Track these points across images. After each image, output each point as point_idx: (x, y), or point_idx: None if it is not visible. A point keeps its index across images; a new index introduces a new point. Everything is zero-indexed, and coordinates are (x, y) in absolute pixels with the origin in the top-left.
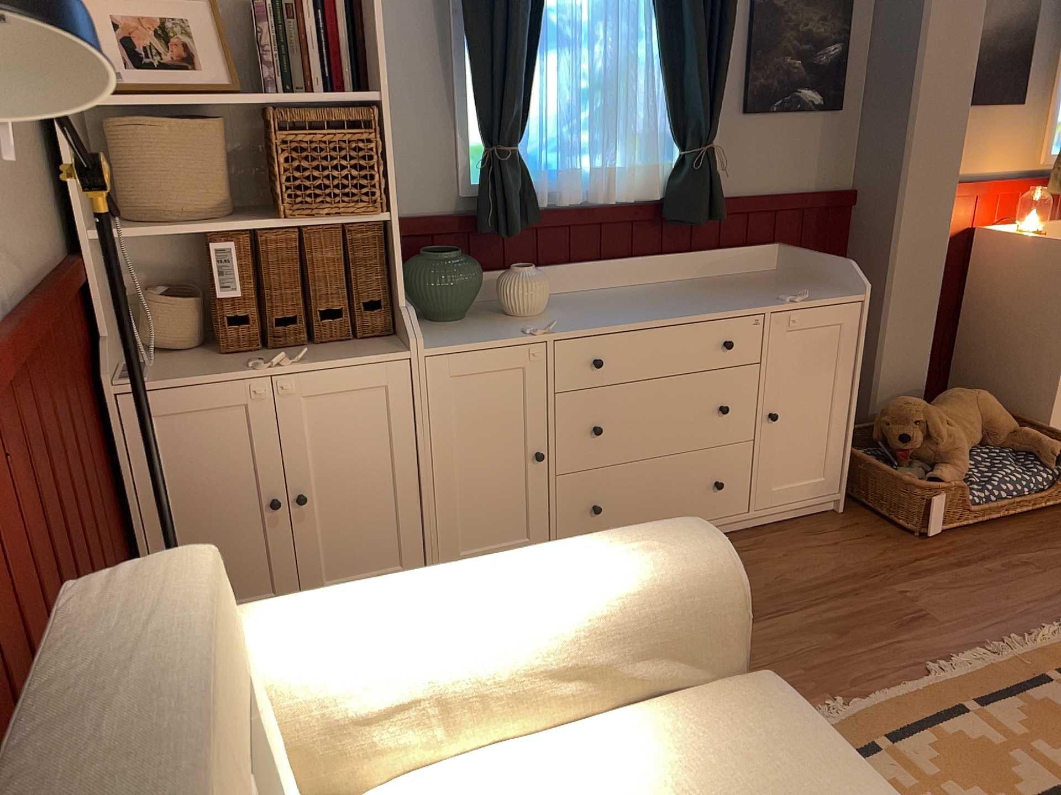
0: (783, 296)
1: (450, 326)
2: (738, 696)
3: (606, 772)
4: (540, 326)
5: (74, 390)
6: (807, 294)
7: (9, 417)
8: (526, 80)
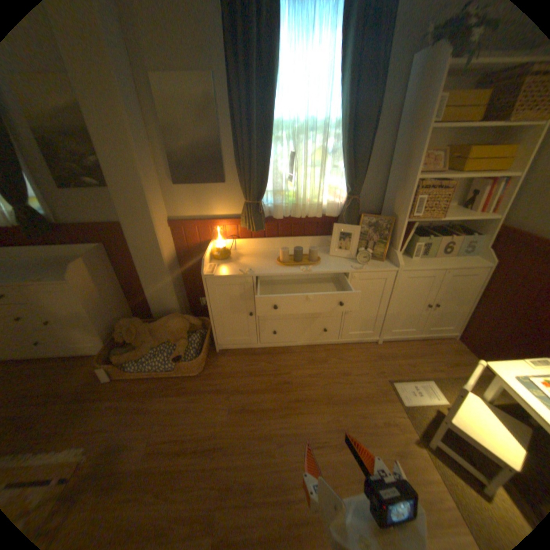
0: (37, 277)
1: None
2: None
3: None
4: None
5: None
6: (39, 278)
7: None
8: None
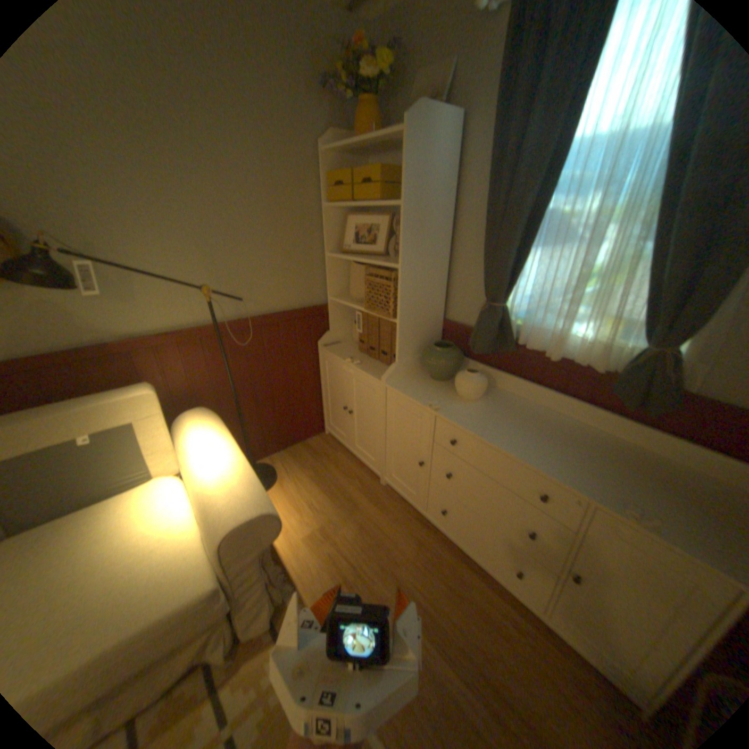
0: (641, 506)
1: (428, 381)
2: (198, 572)
3: (165, 532)
4: (438, 403)
5: (297, 342)
6: (660, 522)
7: (224, 343)
8: (518, 262)
